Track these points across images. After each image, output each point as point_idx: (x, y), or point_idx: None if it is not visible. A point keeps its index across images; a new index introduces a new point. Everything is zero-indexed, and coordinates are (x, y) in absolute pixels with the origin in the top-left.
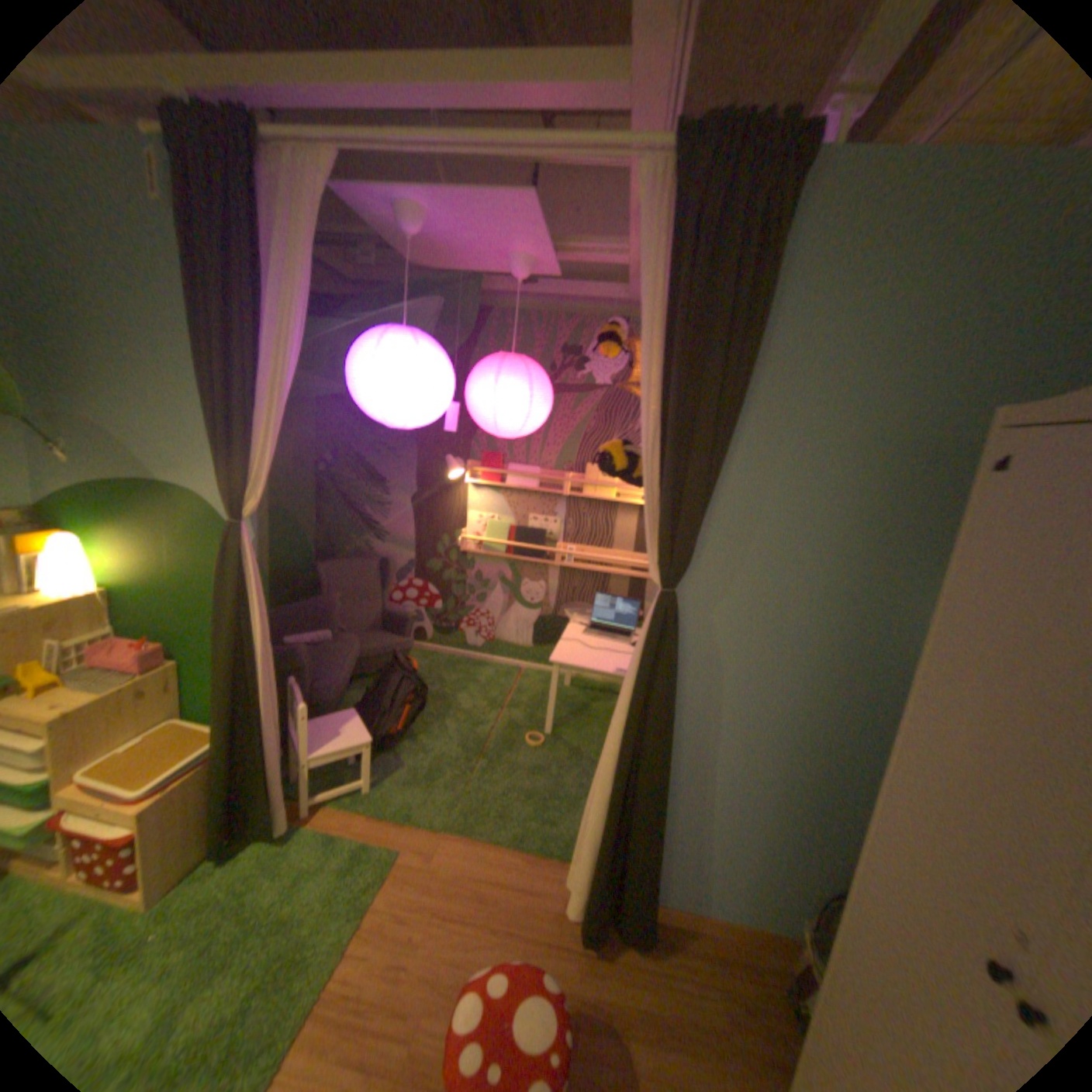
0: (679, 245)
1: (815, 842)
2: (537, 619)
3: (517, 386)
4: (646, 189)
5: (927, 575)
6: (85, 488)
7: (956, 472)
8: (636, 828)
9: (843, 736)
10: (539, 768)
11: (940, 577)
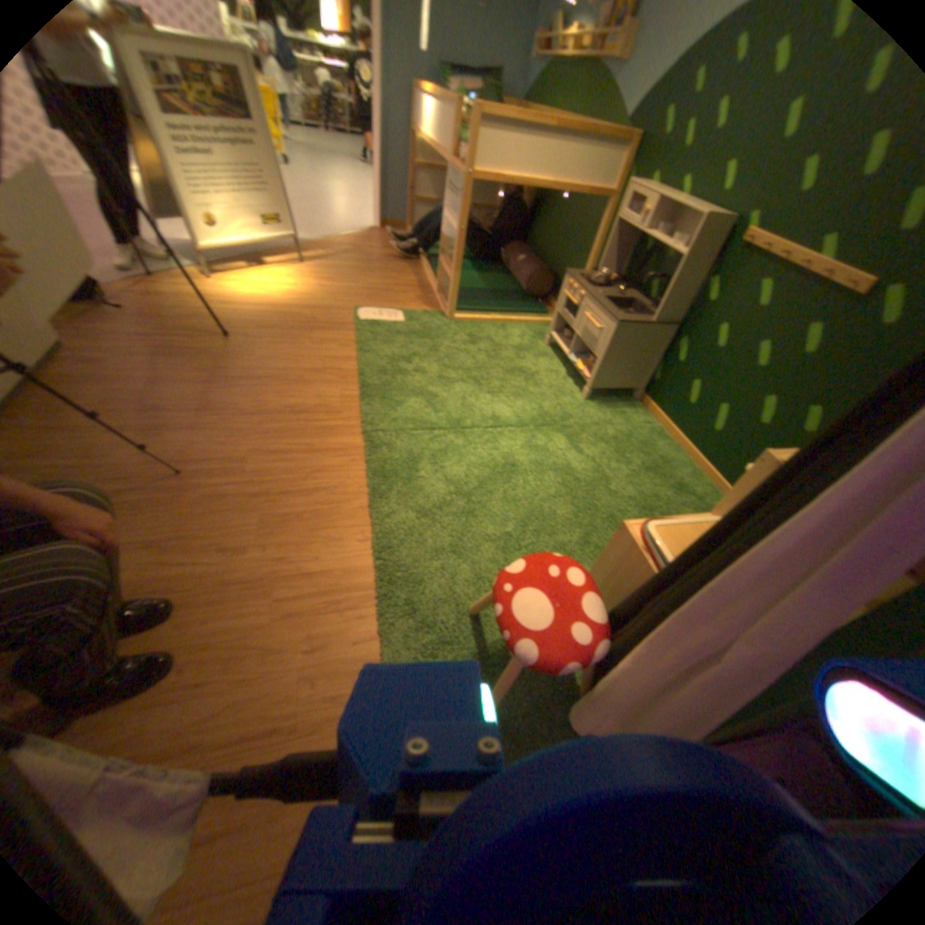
0: None
1: None
2: None
3: None
4: None
5: None
6: None
7: None
8: None
9: None
10: None
11: None
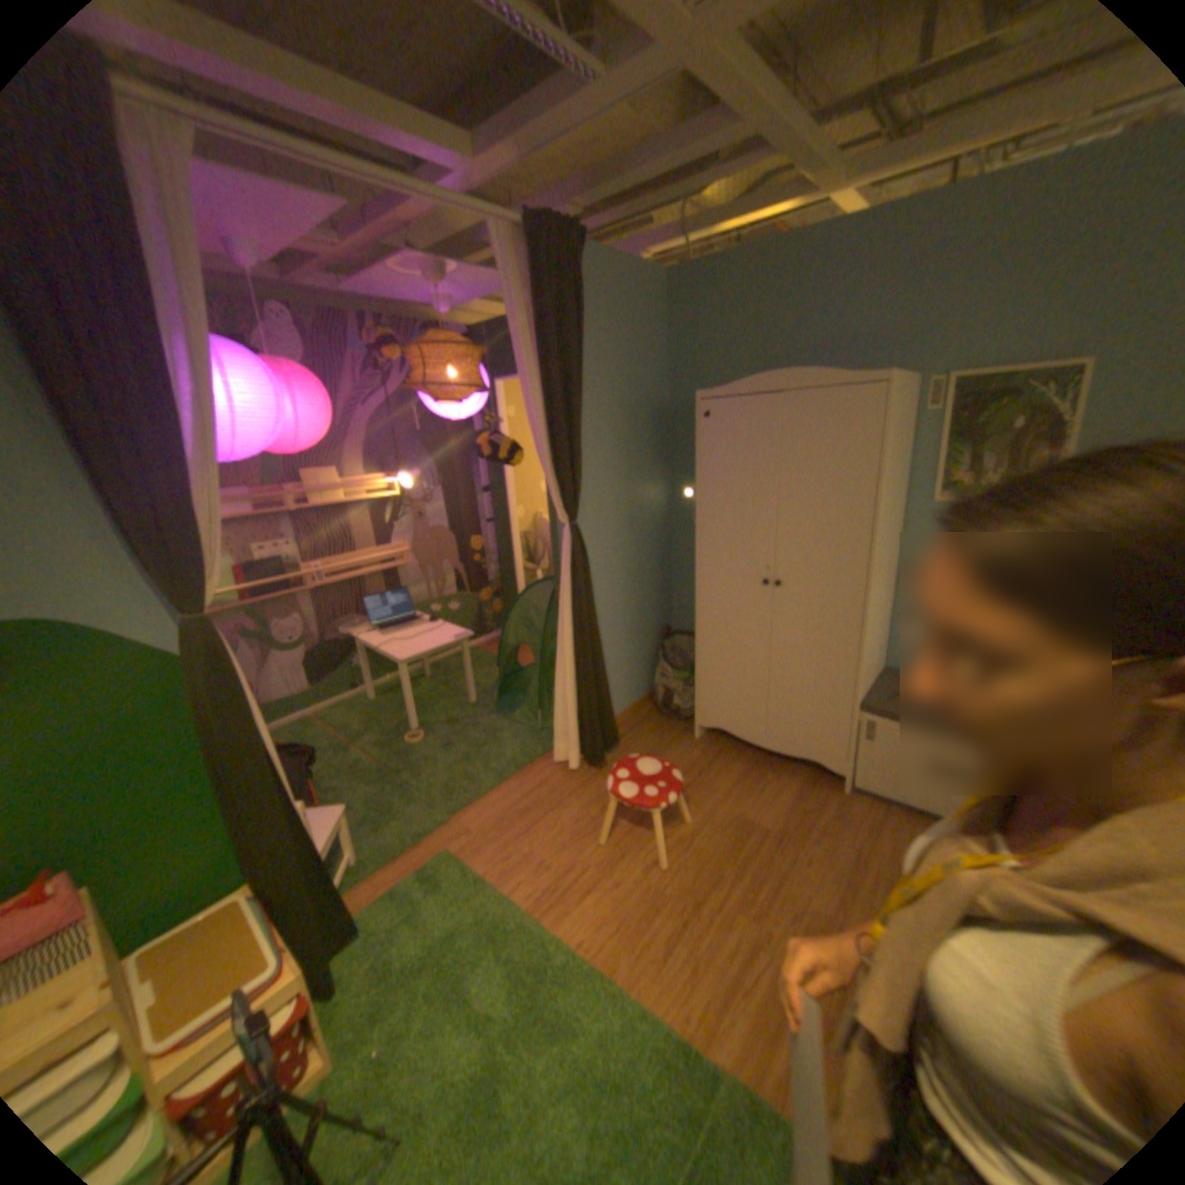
0: (532, 294)
1: (639, 638)
2: (304, 656)
3: (313, 394)
4: (499, 247)
5: (644, 477)
6: None
7: (642, 422)
8: (597, 676)
9: (637, 575)
10: (450, 741)
11: (647, 477)
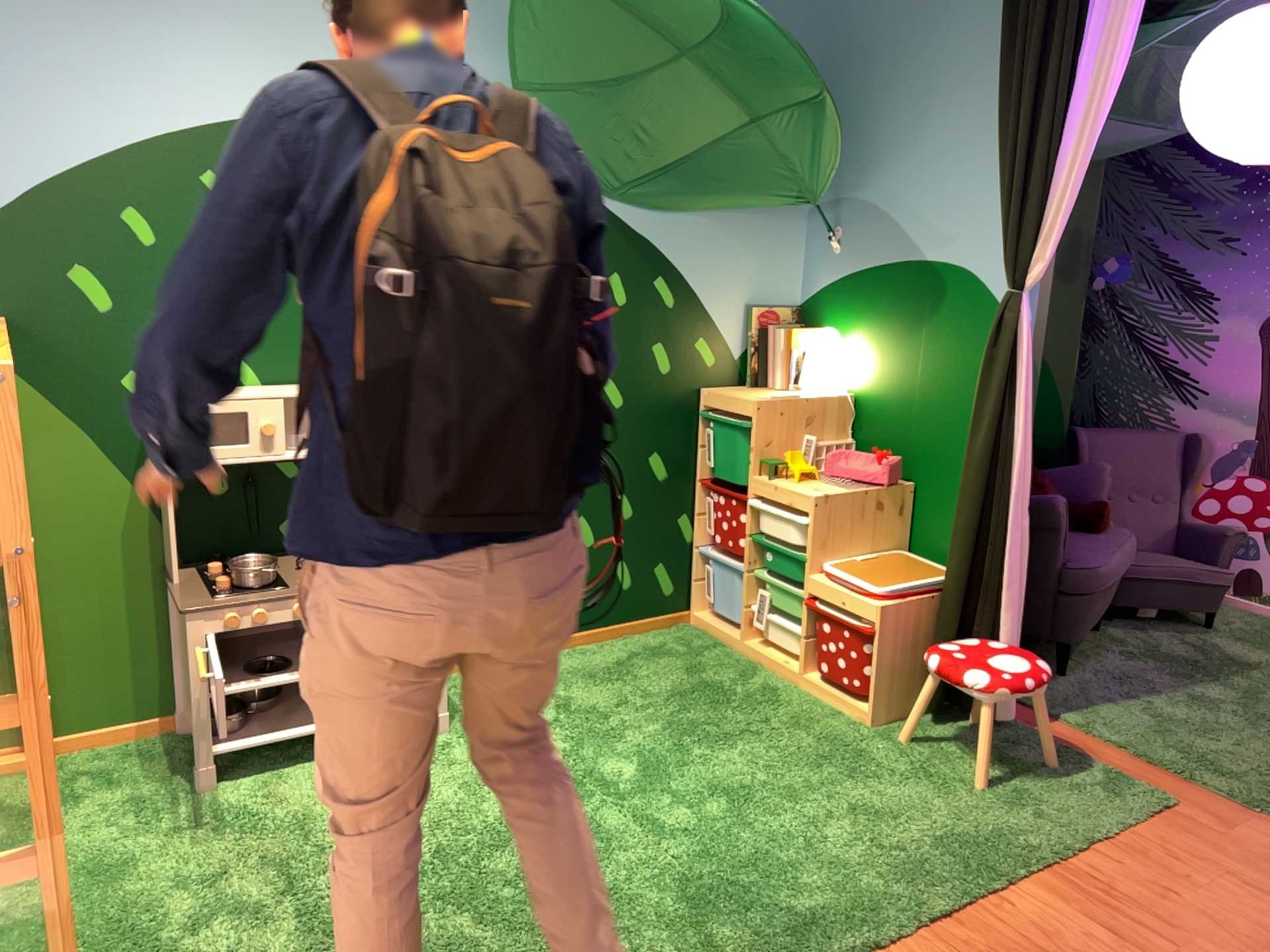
0: None
1: None
2: None
3: None
4: None
5: None
6: (847, 282)
7: None
8: None
9: None
10: None
11: None
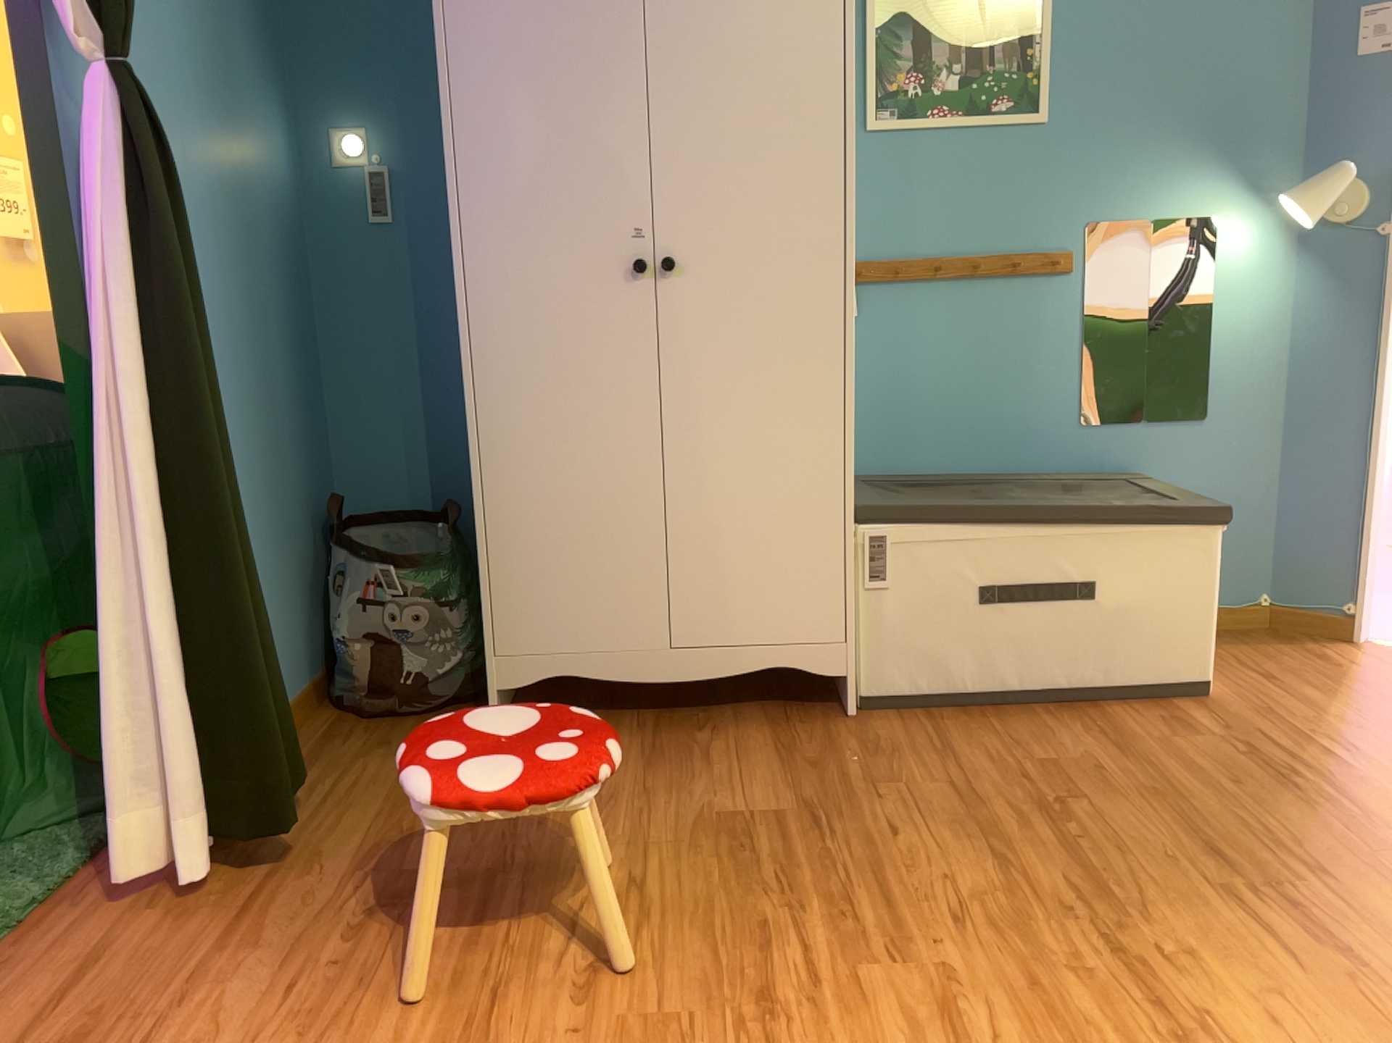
0: None
1: (281, 520)
2: None
3: None
4: None
5: (247, 79)
6: None
7: None
8: (233, 563)
9: (258, 339)
10: None
11: (253, 82)
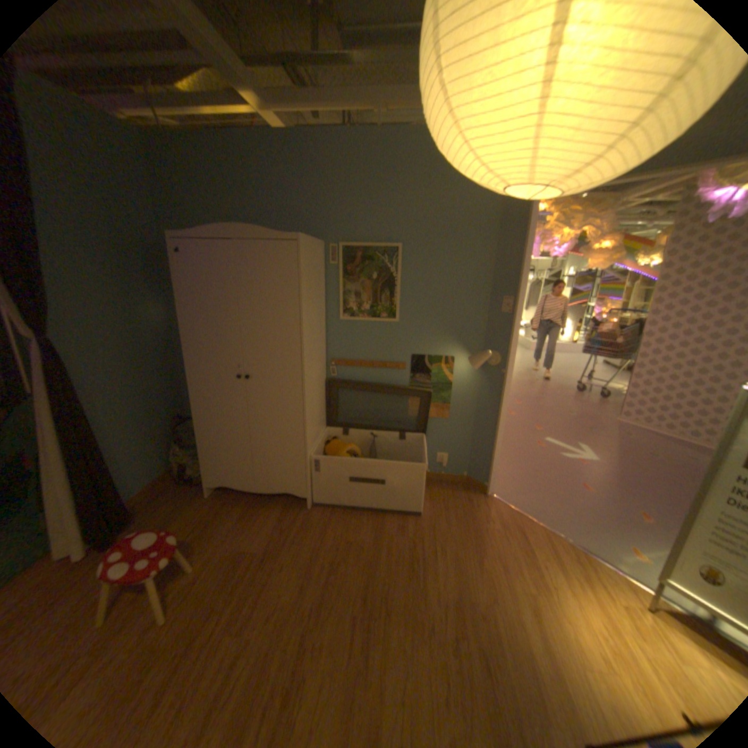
0: None
1: (152, 428)
2: None
3: None
4: None
5: (139, 299)
6: None
7: (130, 253)
8: (95, 471)
9: (142, 378)
10: None
11: (143, 298)
